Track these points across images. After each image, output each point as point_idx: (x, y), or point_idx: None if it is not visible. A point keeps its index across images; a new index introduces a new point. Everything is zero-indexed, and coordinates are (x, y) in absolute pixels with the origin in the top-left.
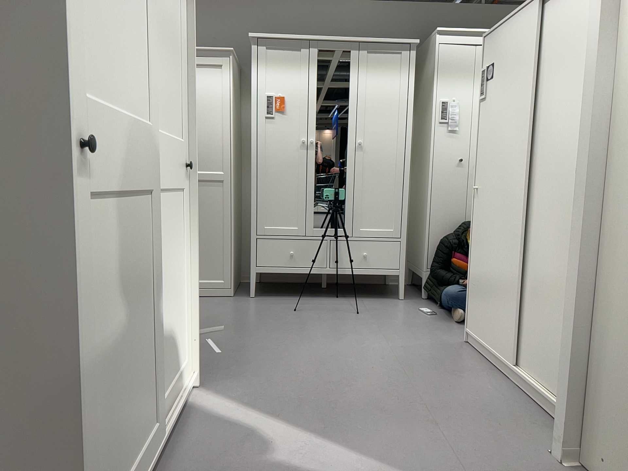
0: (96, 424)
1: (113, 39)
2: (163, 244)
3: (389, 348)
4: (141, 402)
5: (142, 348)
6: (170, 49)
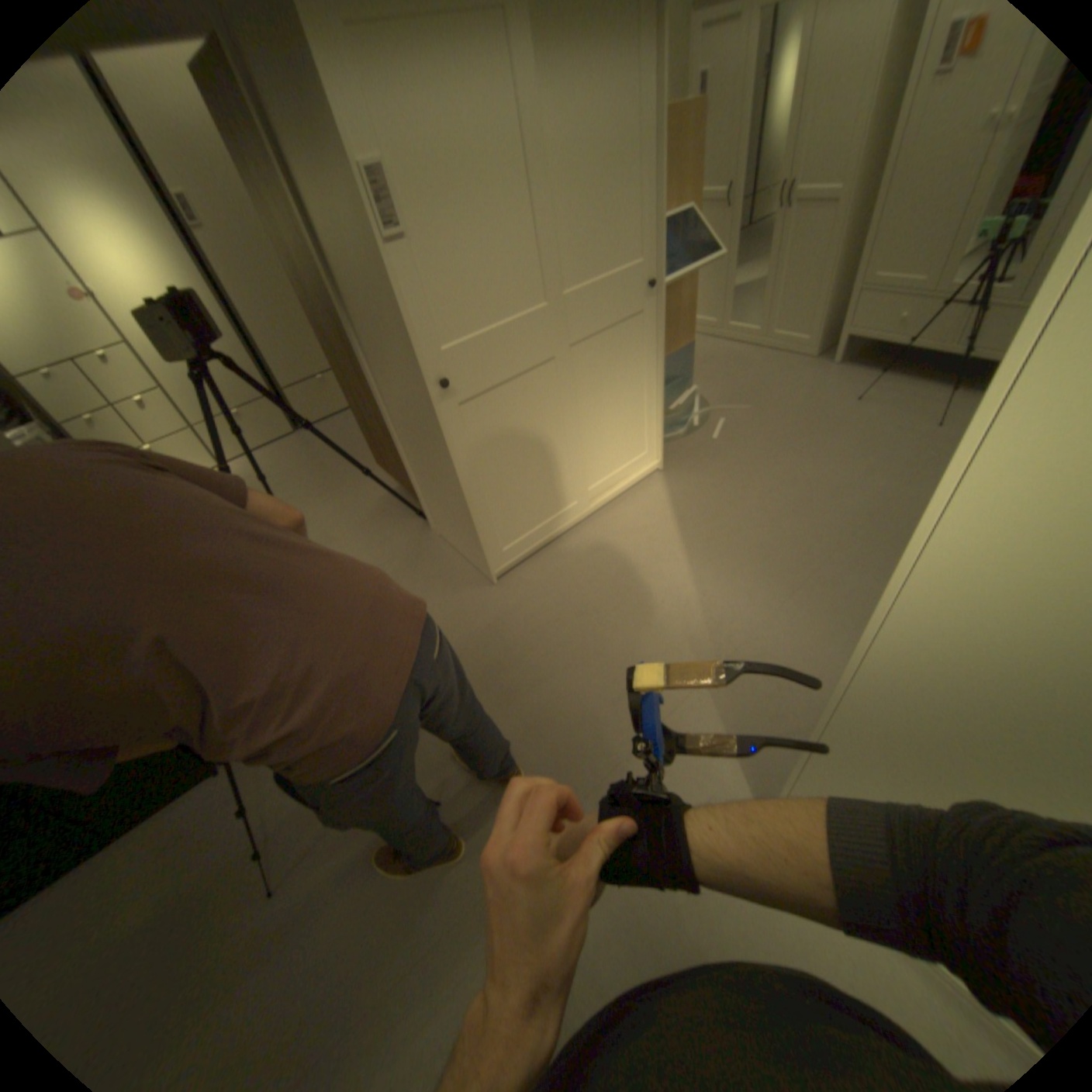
0: (499, 505)
1: (483, 272)
2: (602, 376)
3: (898, 492)
4: (555, 491)
5: (556, 460)
6: (615, 169)
